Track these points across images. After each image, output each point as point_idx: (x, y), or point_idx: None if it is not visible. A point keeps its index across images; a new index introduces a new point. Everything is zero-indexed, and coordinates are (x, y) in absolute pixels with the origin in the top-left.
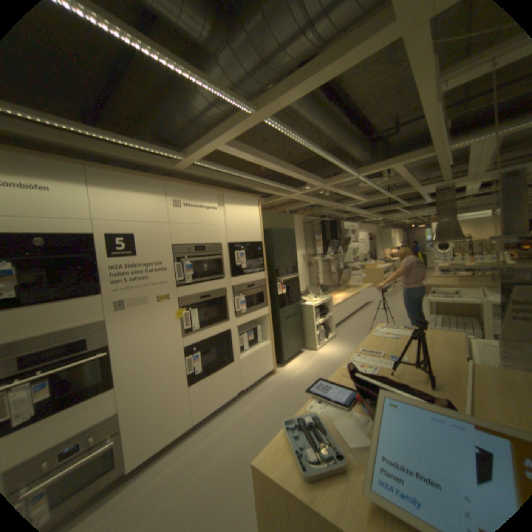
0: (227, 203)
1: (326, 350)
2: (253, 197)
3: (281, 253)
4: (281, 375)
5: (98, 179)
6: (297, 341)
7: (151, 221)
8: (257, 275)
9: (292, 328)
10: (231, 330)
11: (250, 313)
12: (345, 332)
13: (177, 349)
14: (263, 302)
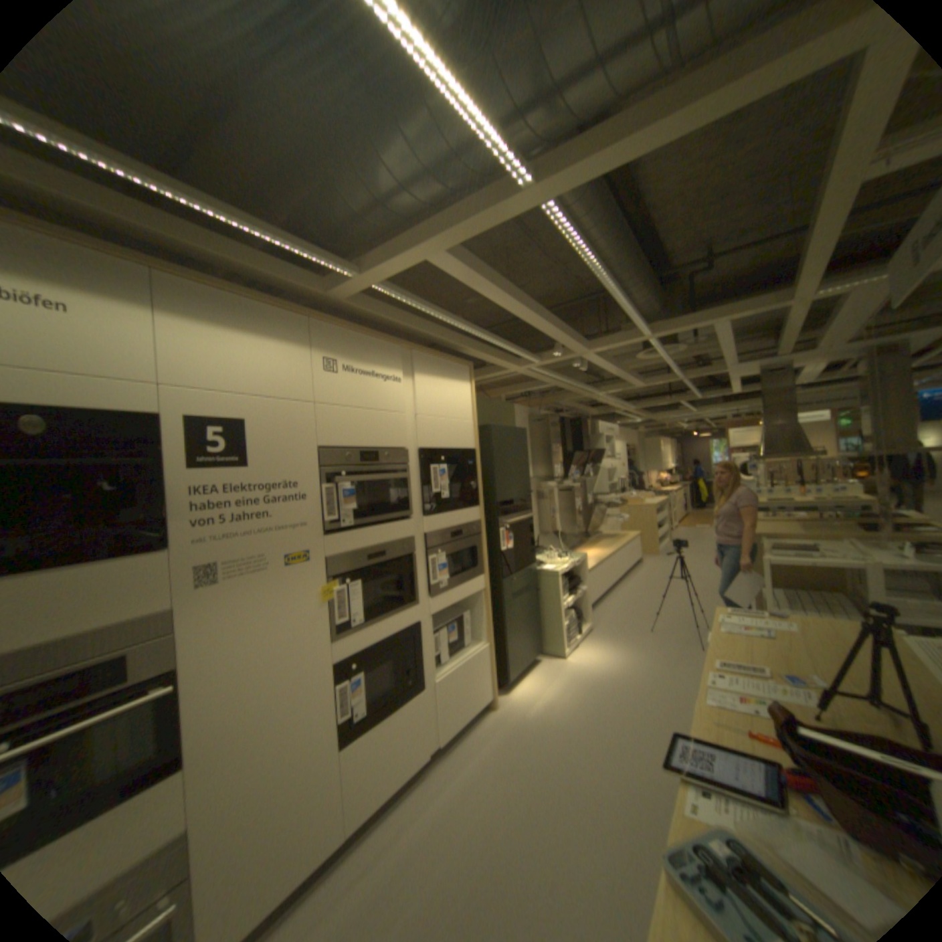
0: (418, 372)
1: (583, 657)
2: (462, 365)
3: (506, 472)
4: (507, 712)
5: (178, 299)
6: (531, 641)
7: (280, 395)
8: (468, 512)
9: (523, 616)
10: (422, 622)
11: (454, 588)
12: (608, 620)
13: (322, 667)
14: (477, 565)
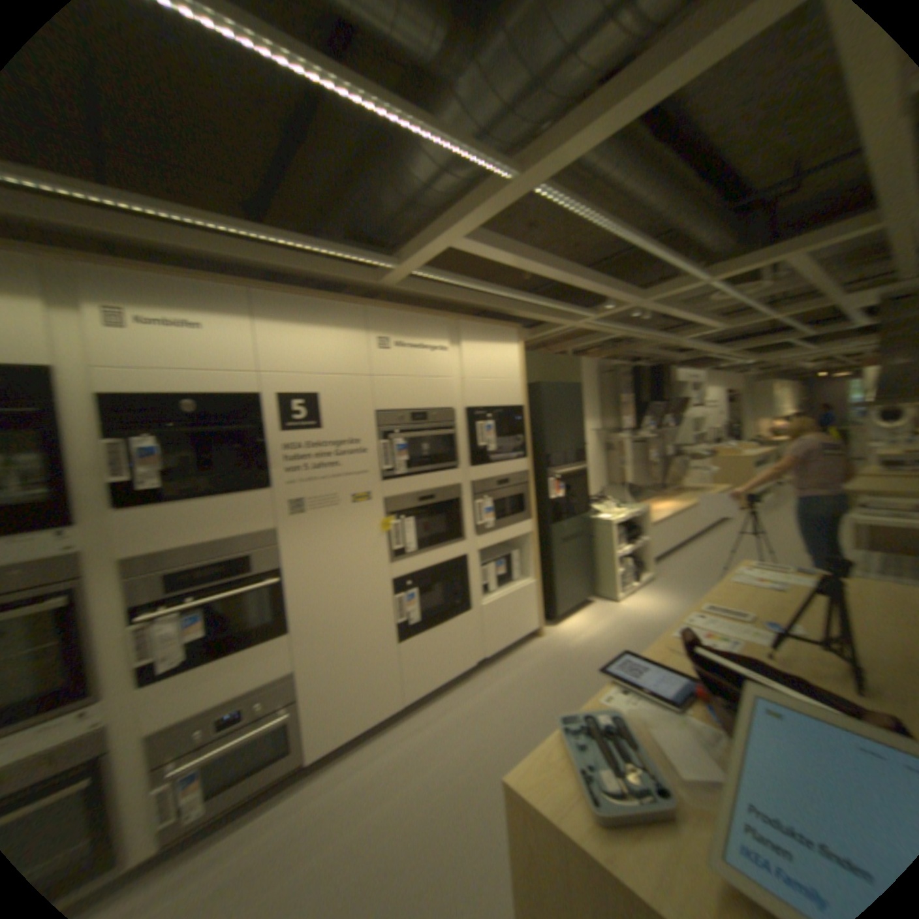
0: (462, 340)
1: (636, 602)
2: (508, 328)
3: (556, 426)
4: (551, 640)
5: (264, 307)
6: (581, 583)
7: (341, 372)
8: (513, 463)
9: (573, 560)
10: (467, 555)
11: (499, 529)
12: (673, 572)
13: (380, 580)
14: (522, 511)
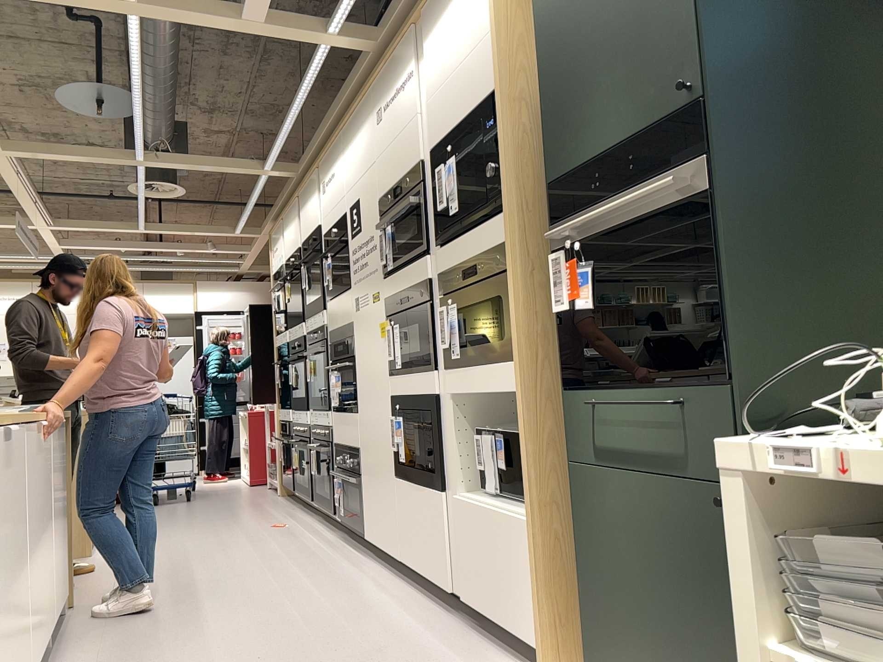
0: (427, 36)
1: None
2: None
3: (586, 78)
4: None
5: (345, 138)
6: None
7: (366, 168)
8: (491, 227)
9: (661, 554)
10: (444, 399)
11: (474, 368)
12: None
13: (387, 394)
14: (510, 338)
